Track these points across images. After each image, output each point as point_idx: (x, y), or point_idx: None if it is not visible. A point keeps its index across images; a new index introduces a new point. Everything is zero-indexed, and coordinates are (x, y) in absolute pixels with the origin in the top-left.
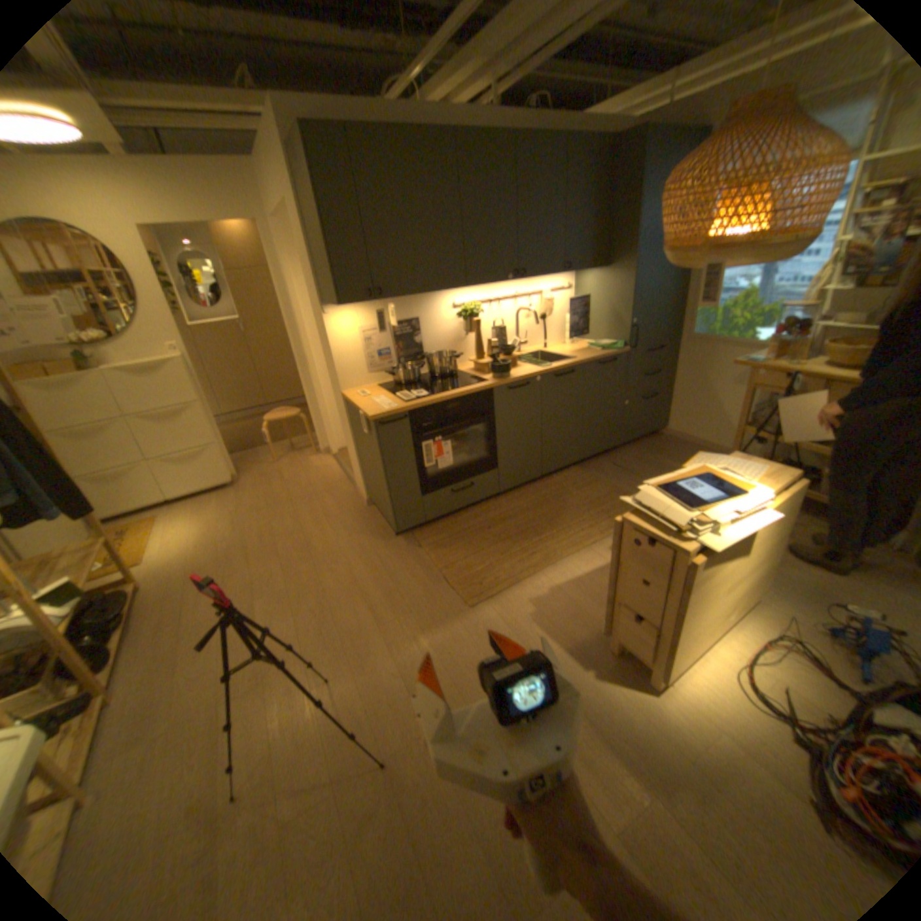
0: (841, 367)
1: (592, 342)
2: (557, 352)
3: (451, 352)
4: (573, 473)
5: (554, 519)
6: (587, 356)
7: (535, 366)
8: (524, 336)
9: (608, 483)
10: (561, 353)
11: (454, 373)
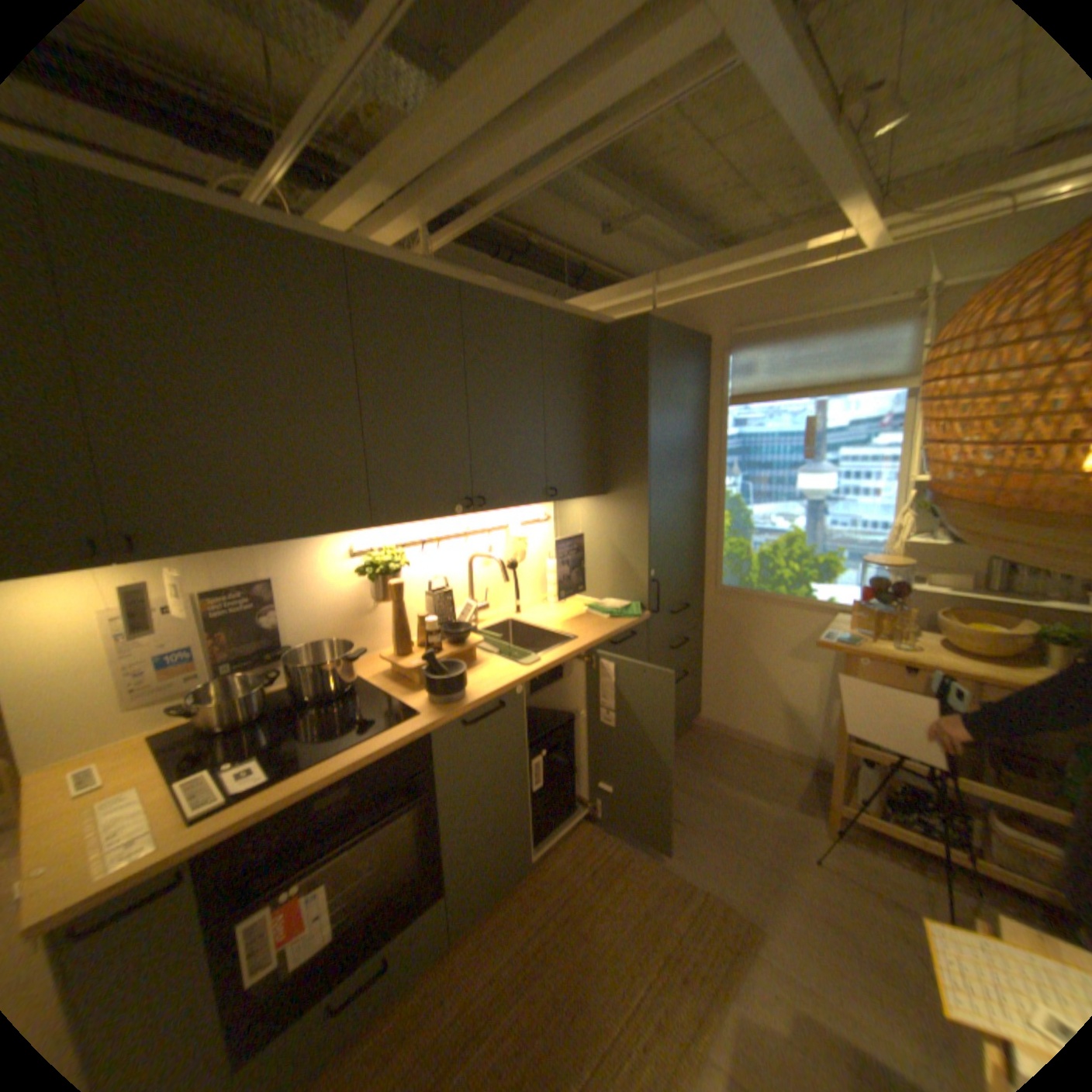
0: (982, 658)
1: (591, 600)
2: (543, 622)
3: (347, 641)
4: (587, 840)
5: (581, 1016)
6: (594, 631)
7: (514, 661)
8: (487, 596)
9: (654, 862)
10: (549, 624)
11: (352, 683)
